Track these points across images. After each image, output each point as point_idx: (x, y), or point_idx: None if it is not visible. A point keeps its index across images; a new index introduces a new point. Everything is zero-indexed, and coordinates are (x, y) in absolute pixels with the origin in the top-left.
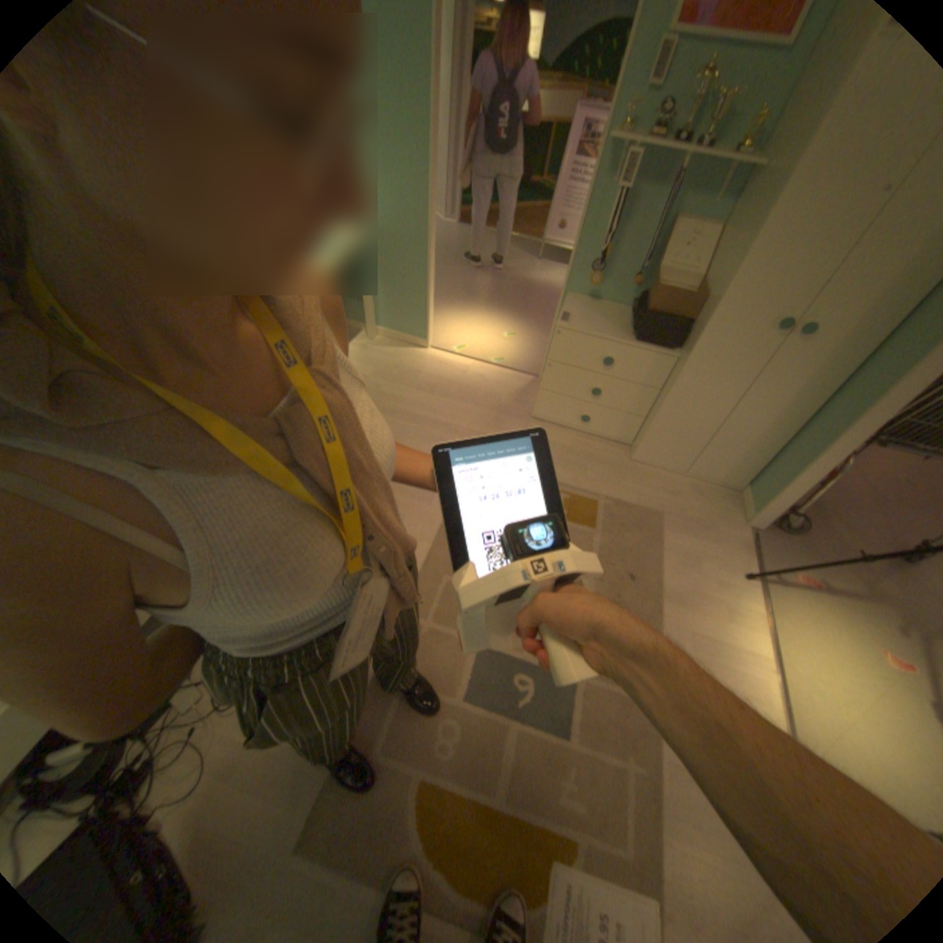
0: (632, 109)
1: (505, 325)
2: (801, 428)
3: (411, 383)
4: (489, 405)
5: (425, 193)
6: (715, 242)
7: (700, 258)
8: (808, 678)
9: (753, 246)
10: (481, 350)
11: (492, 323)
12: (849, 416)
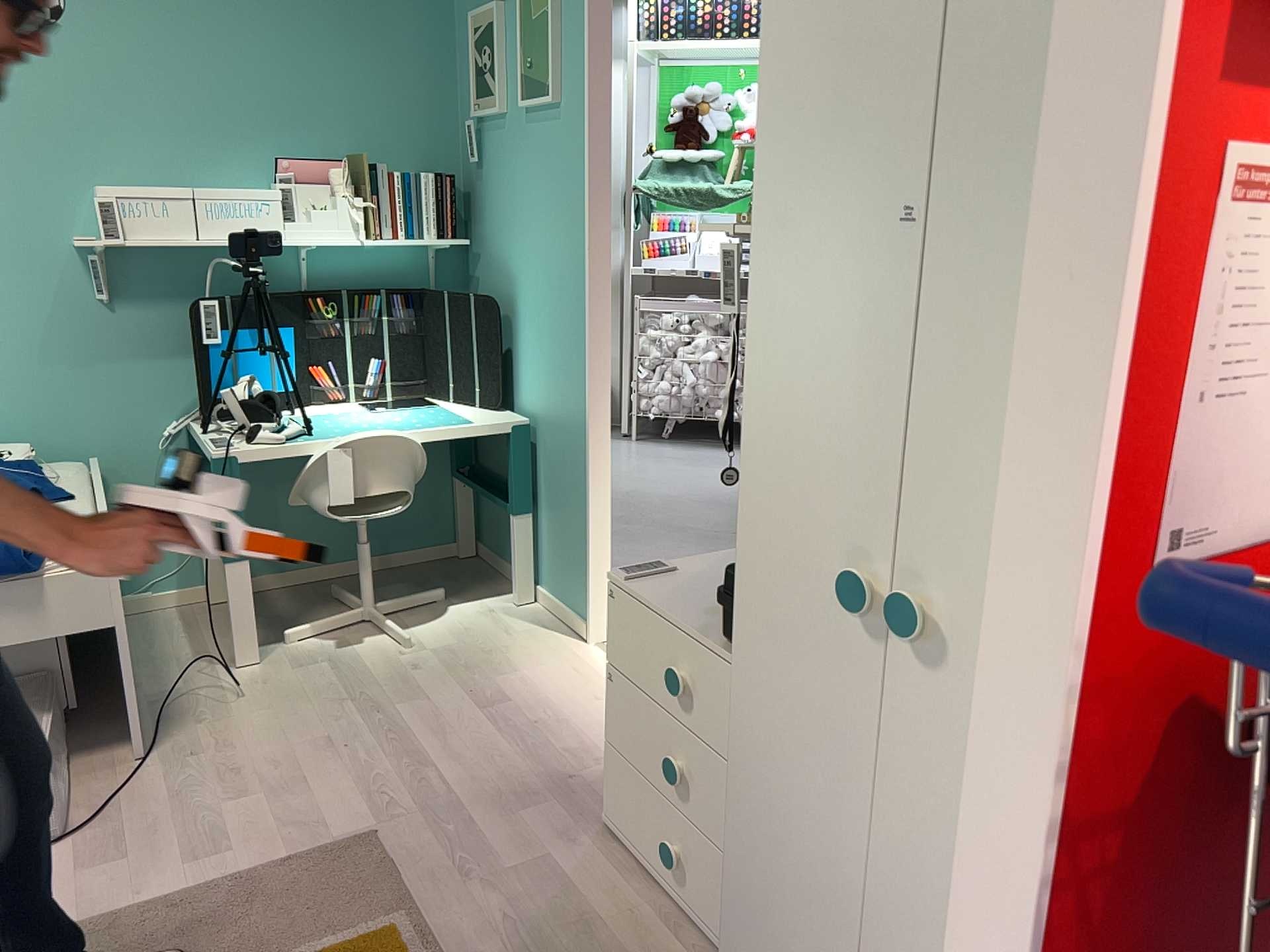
0: None
1: None
2: None
3: (476, 681)
4: (556, 768)
5: (584, 355)
6: None
7: None
8: None
9: (750, 372)
10: None
11: None
12: None
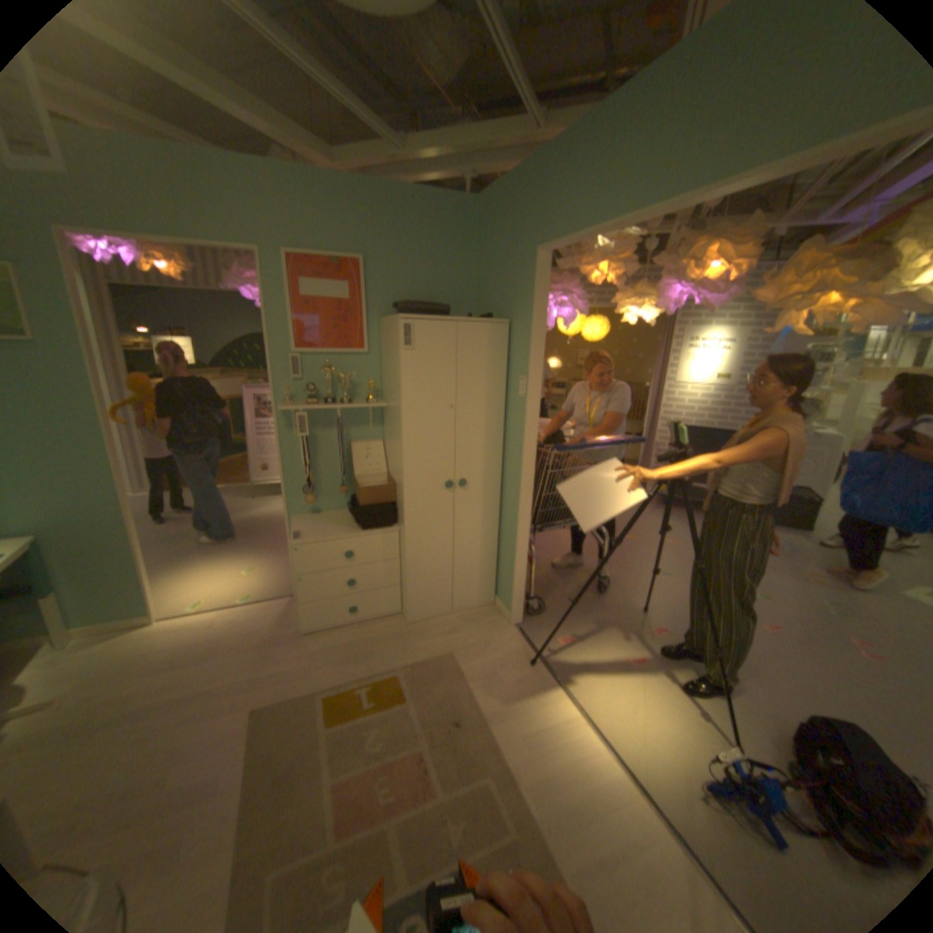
0: (288, 392)
1: (241, 563)
2: (498, 541)
3: (141, 670)
4: (252, 645)
5: (110, 481)
6: (384, 451)
7: (379, 463)
8: (605, 712)
9: (404, 449)
10: (223, 597)
11: (226, 567)
12: (513, 522)
